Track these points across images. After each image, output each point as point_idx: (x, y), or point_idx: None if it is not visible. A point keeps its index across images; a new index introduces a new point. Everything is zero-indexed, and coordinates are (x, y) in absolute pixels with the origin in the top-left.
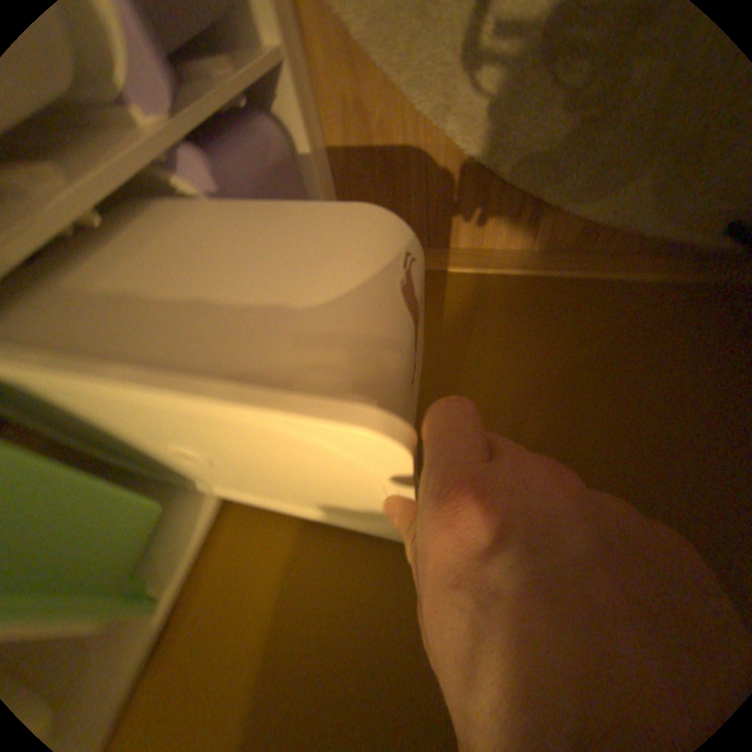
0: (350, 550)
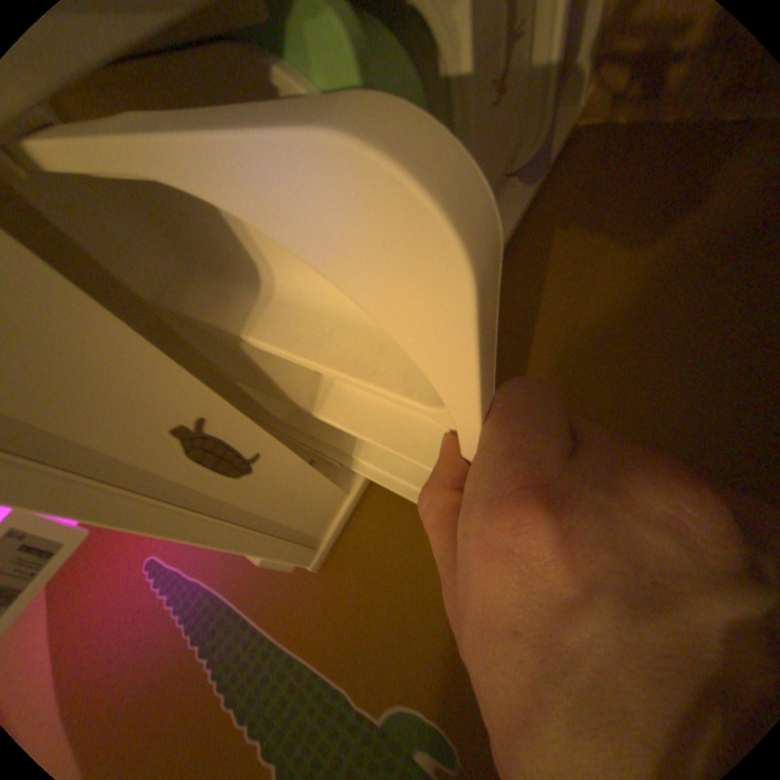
0: (621, 365)
